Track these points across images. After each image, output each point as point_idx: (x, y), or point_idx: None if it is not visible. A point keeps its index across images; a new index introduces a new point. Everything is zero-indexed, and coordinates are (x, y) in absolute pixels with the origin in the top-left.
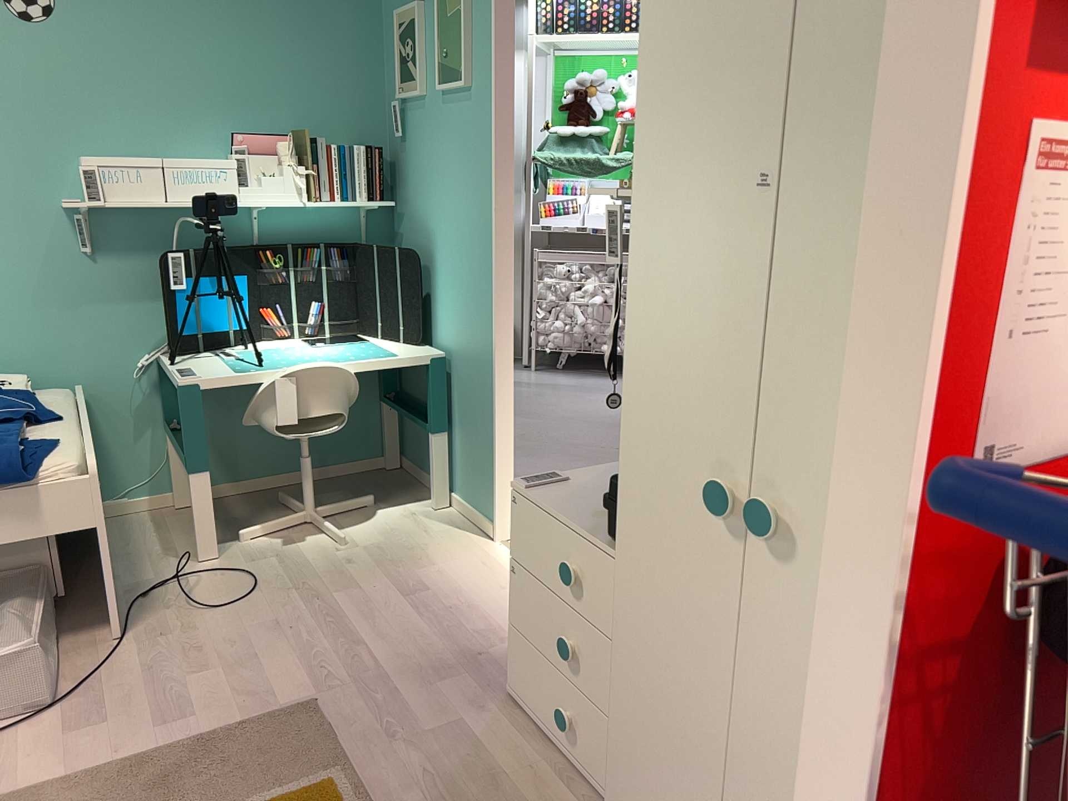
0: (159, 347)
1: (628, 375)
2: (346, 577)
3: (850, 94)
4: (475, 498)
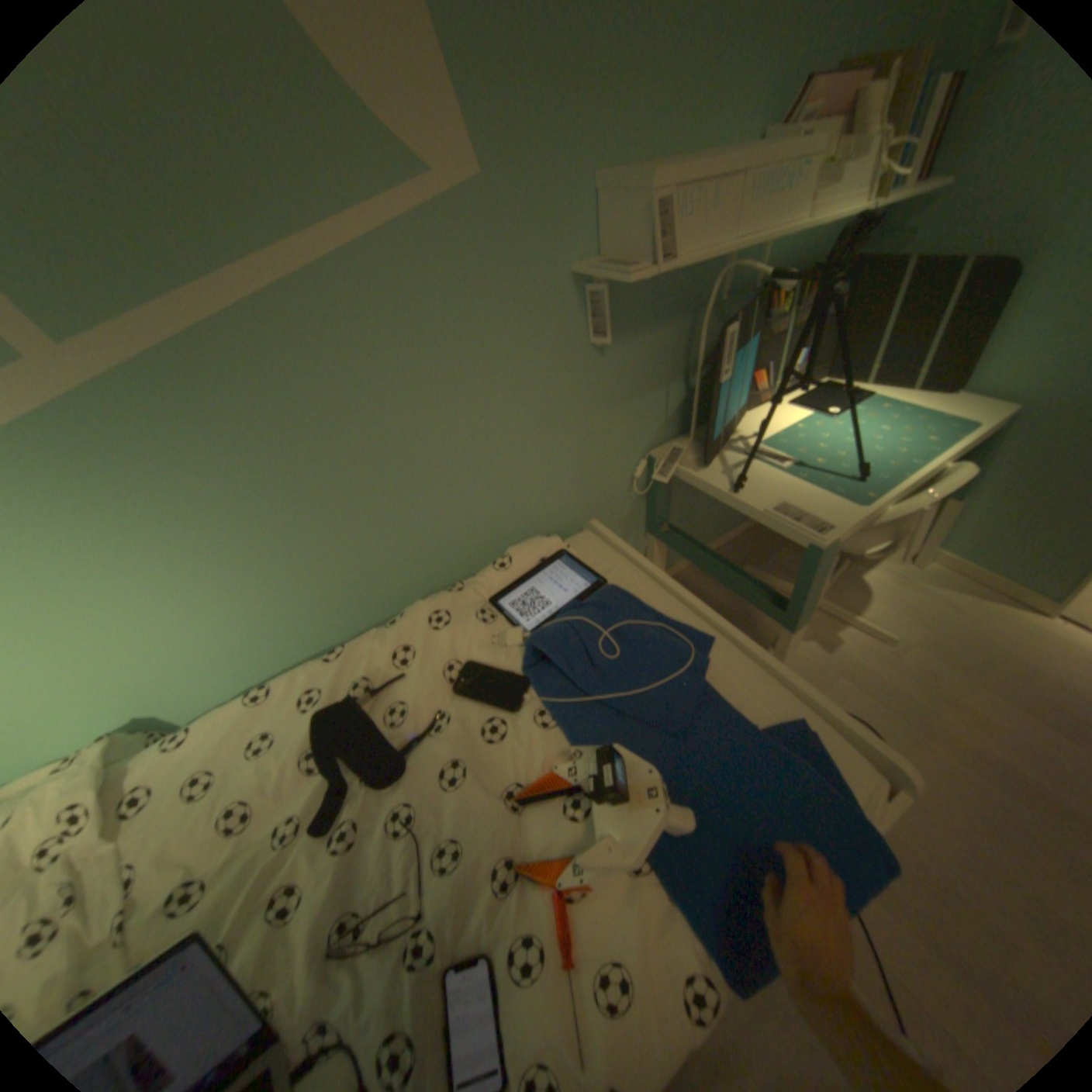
0: (651, 446)
1: None
2: (964, 707)
3: None
4: (1007, 566)
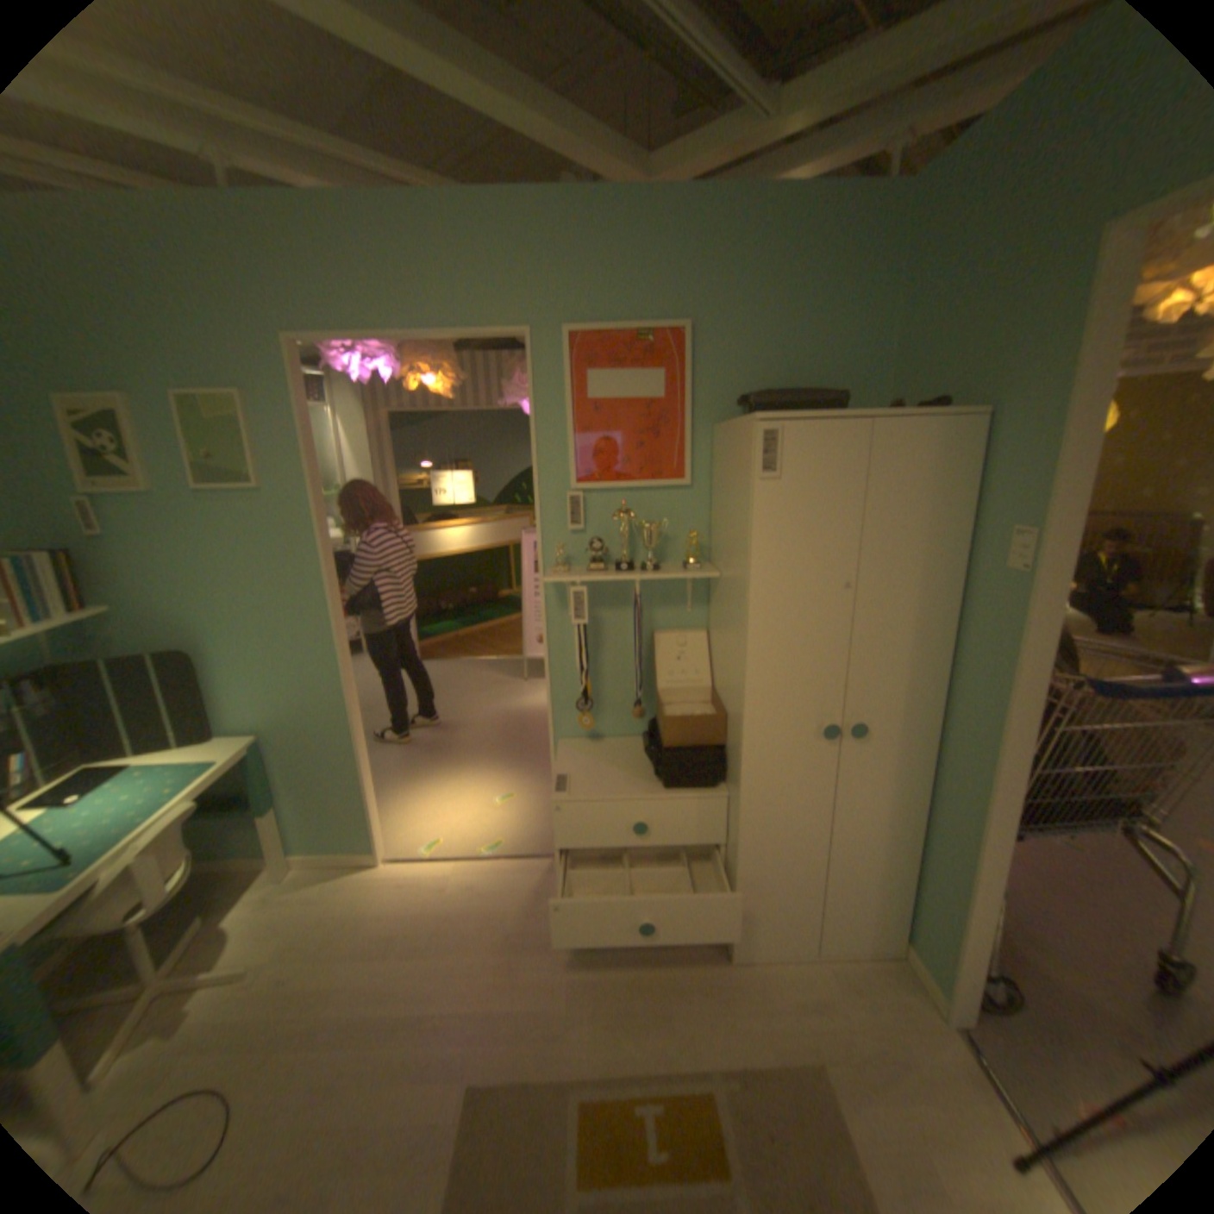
0: None
1: (748, 696)
2: (304, 996)
3: (893, 555)
4: (331, 847)
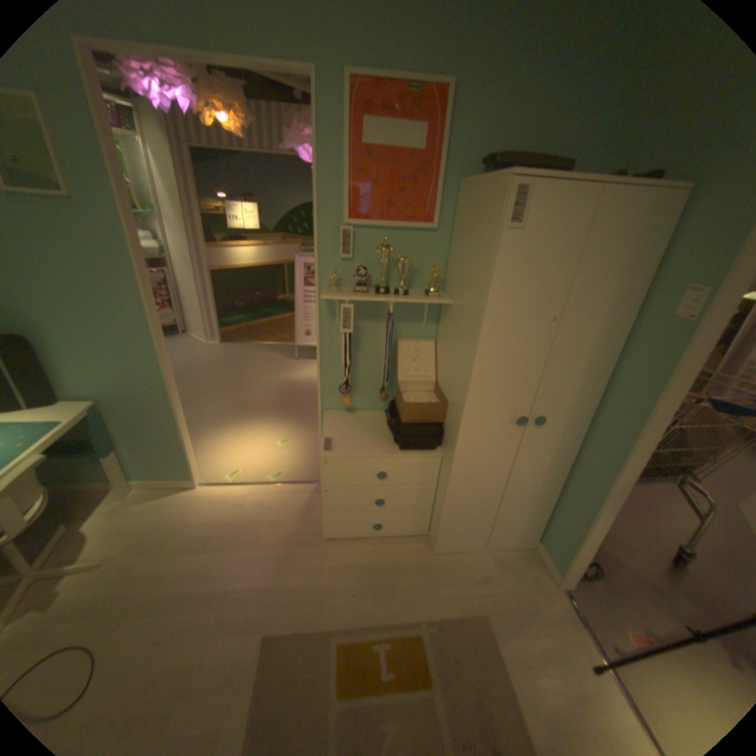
0: None
1: (470, 394)
2: (146, 578)
3: (592, 299)
4: (161, 475)
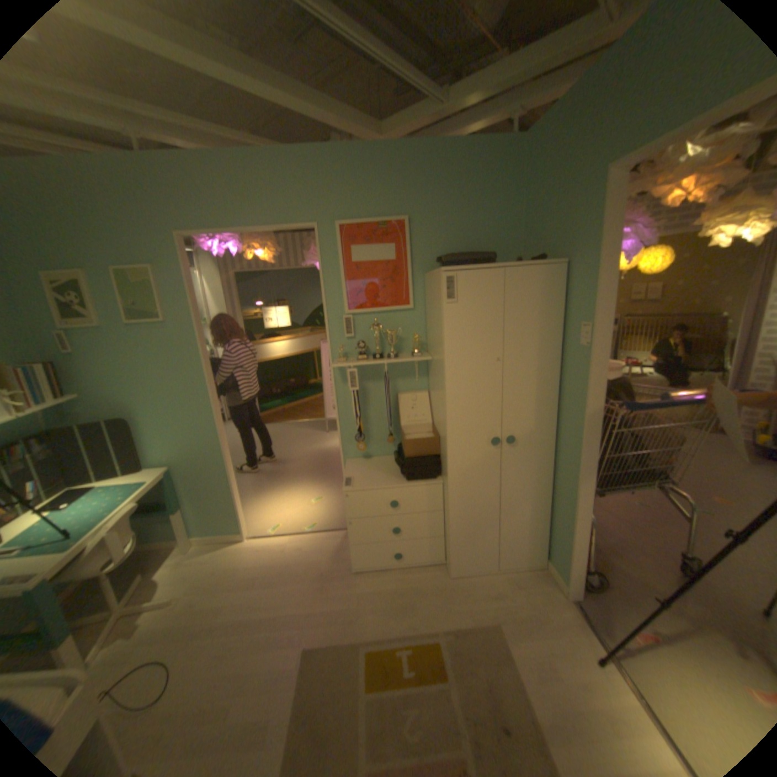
0: None
1: (448, 423)
2: (206, 612)
3: (521, 341)
4: (216, 531)
